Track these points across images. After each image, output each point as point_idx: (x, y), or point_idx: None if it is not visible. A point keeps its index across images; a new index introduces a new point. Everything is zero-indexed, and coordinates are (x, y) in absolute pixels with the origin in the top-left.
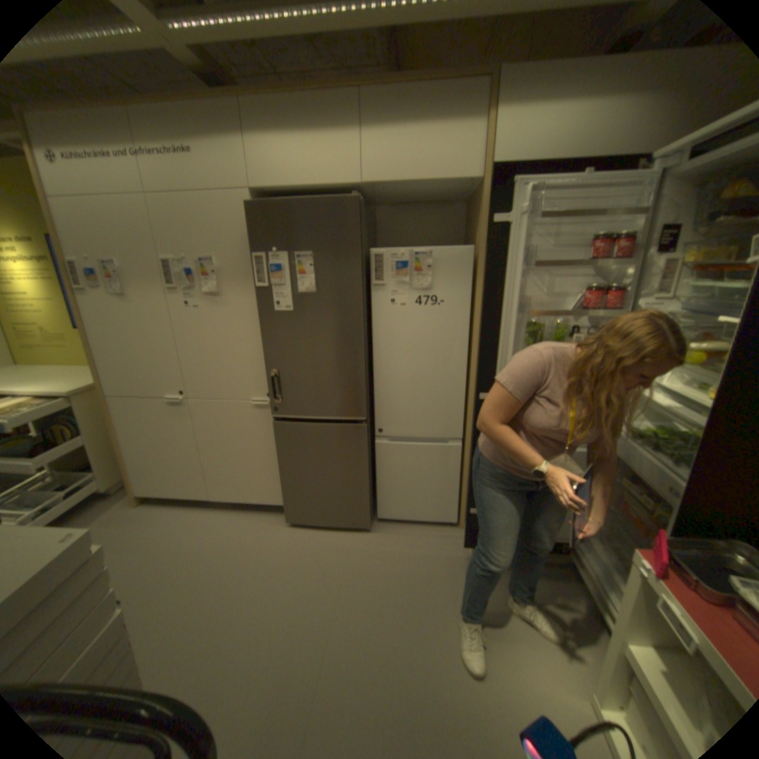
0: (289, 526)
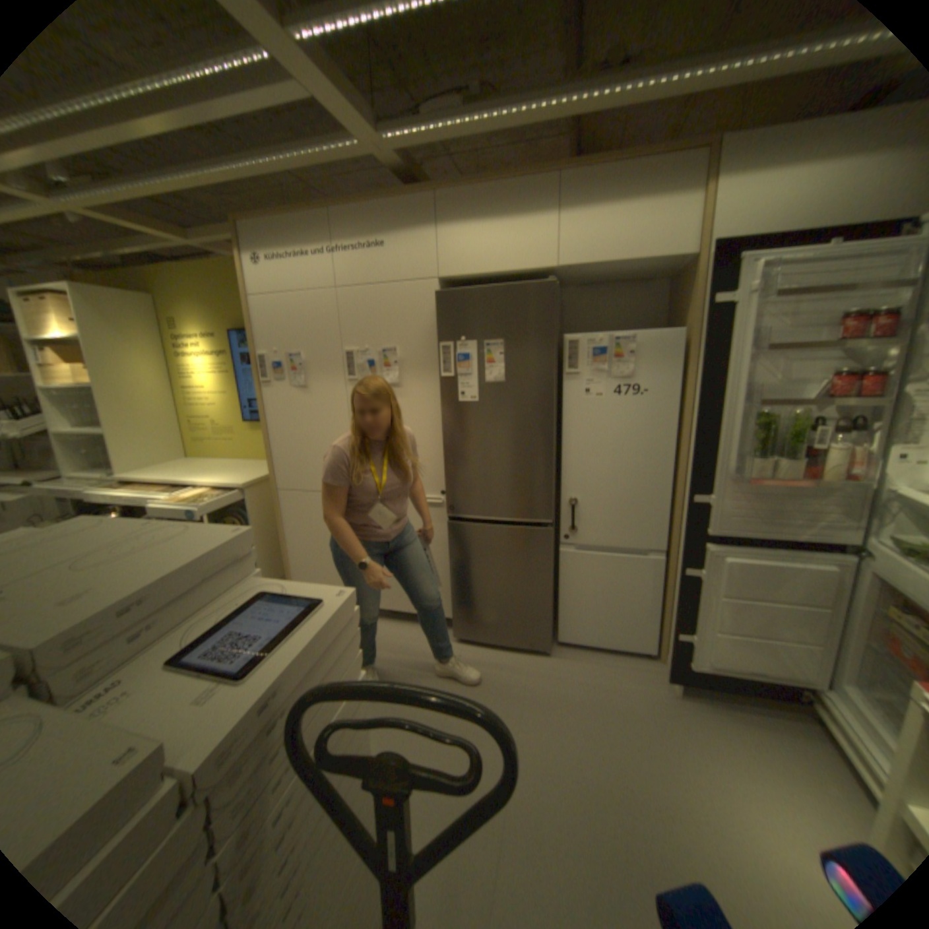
0: (456, 642)
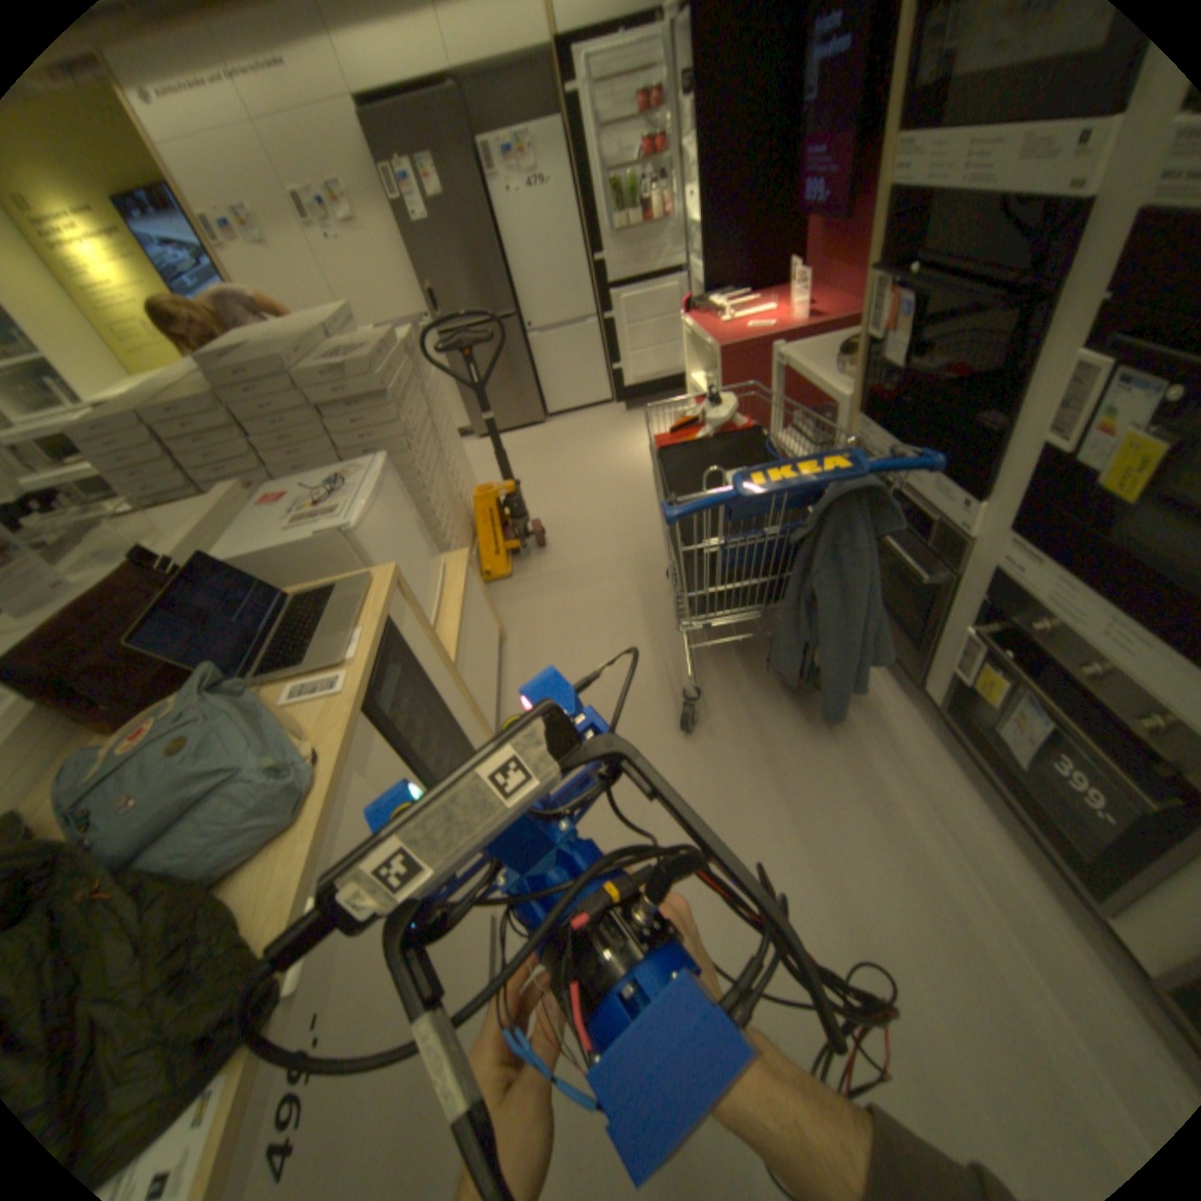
0: (480, 440)
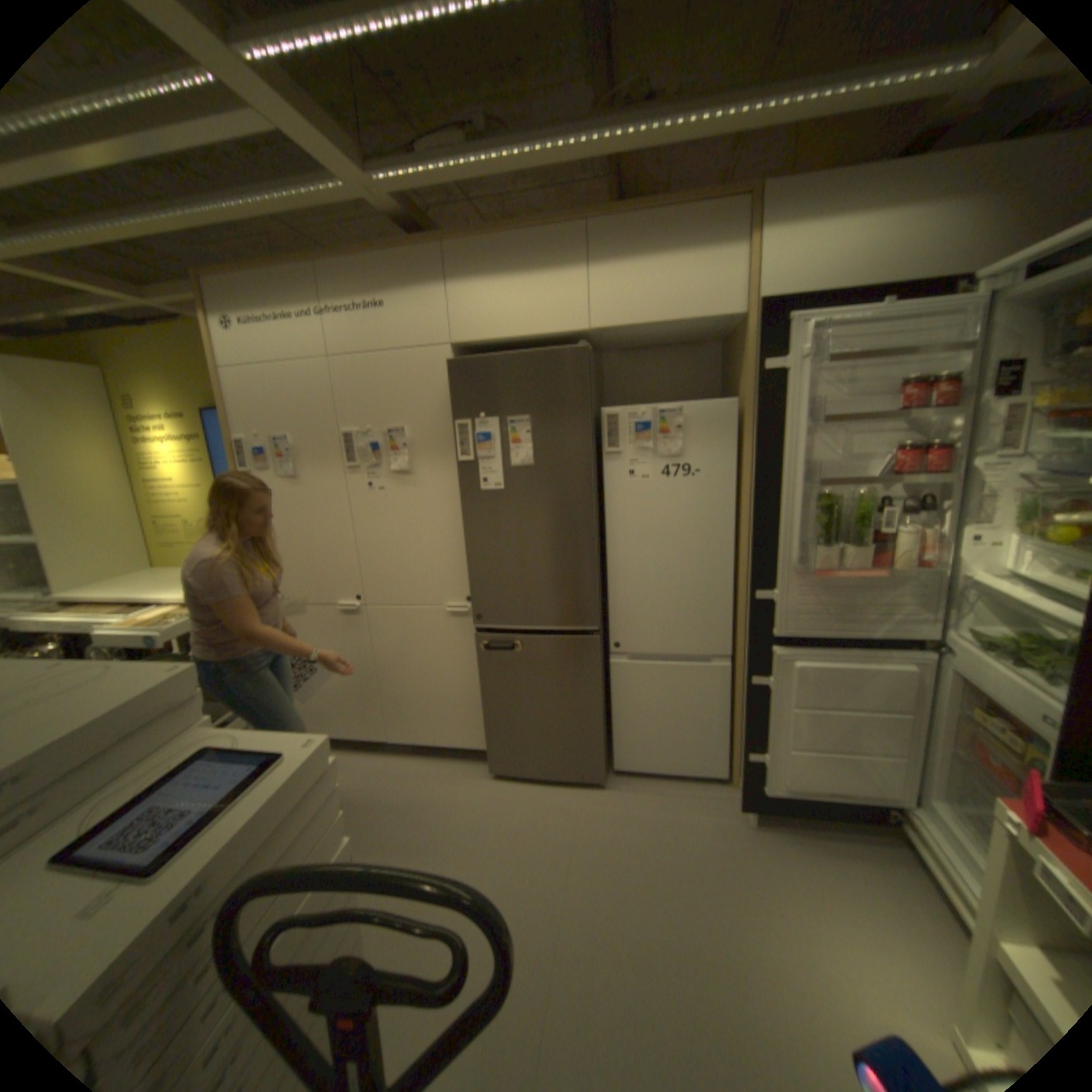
0: (493, 779)
